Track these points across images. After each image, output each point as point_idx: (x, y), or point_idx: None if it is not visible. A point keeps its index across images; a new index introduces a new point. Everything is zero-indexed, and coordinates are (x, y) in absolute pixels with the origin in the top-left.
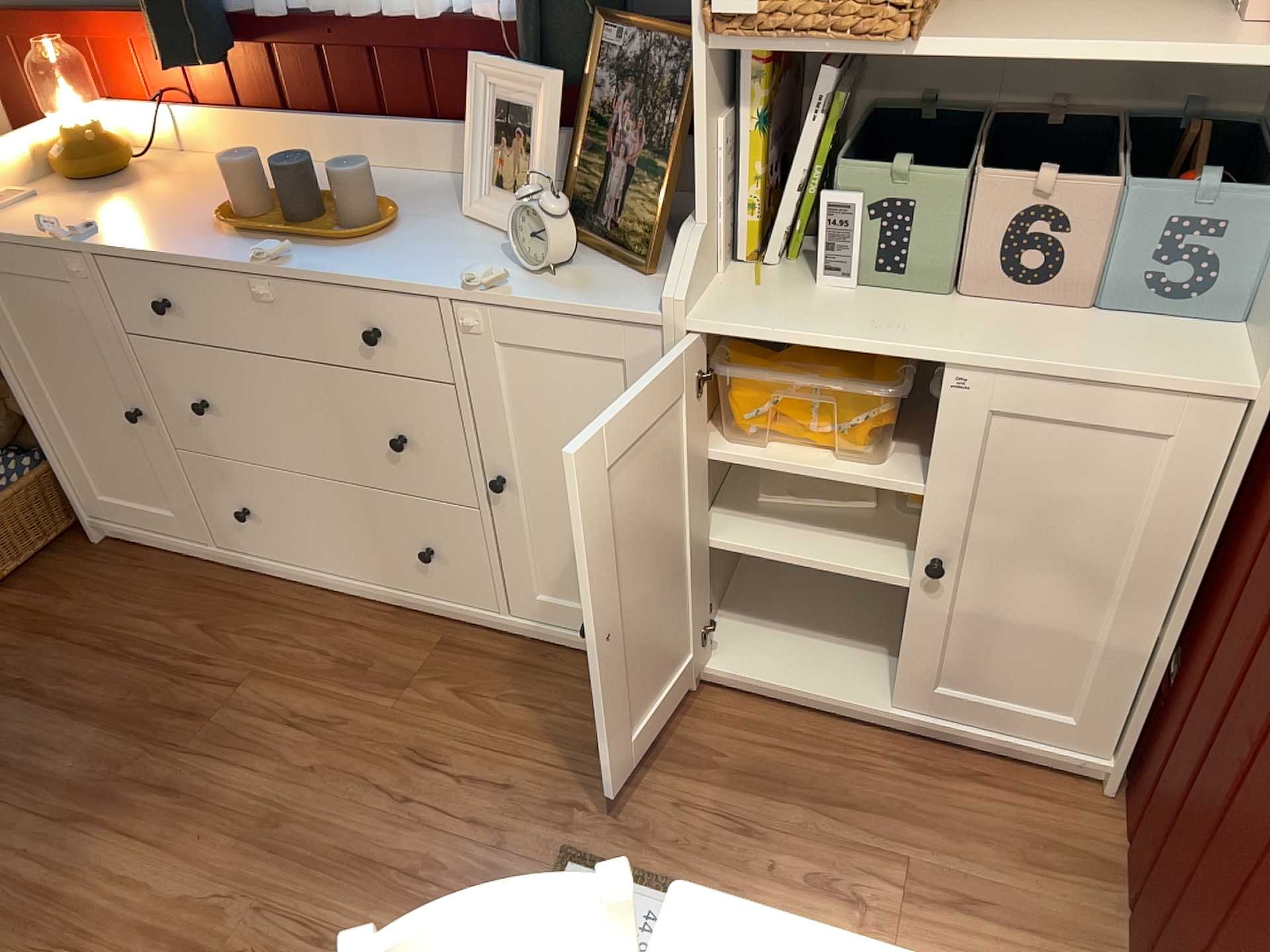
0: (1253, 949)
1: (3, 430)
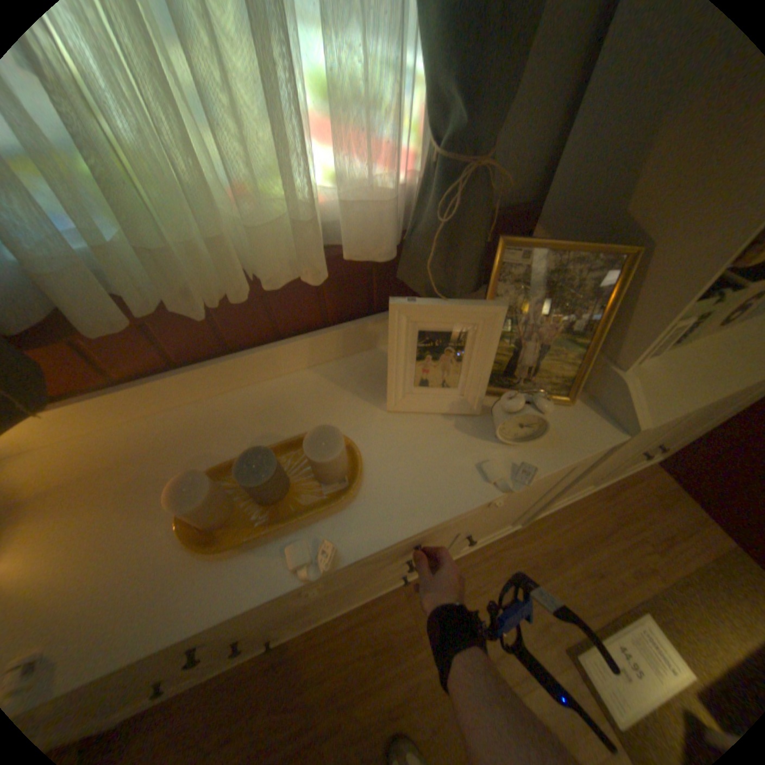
0: None
1: None
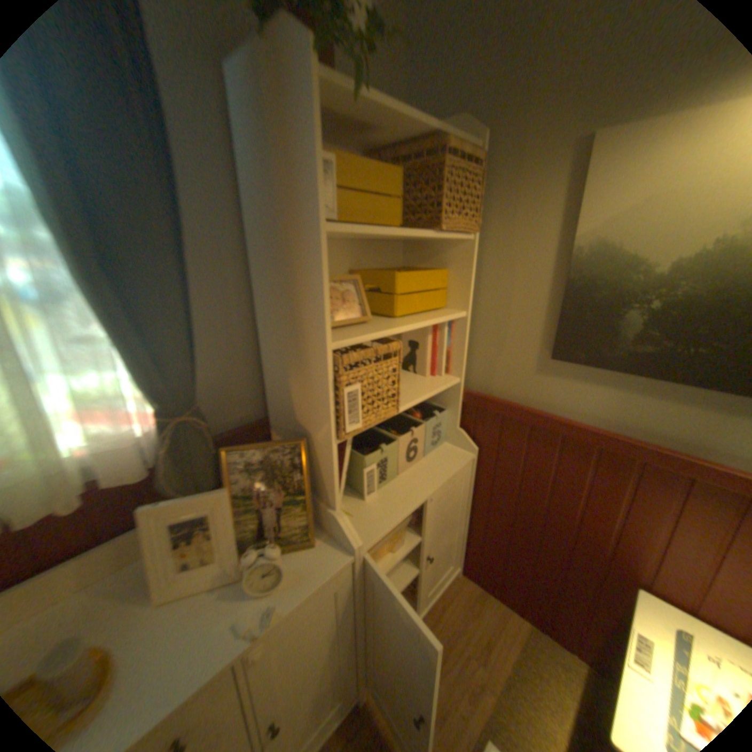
0: (595, 573)
1: None
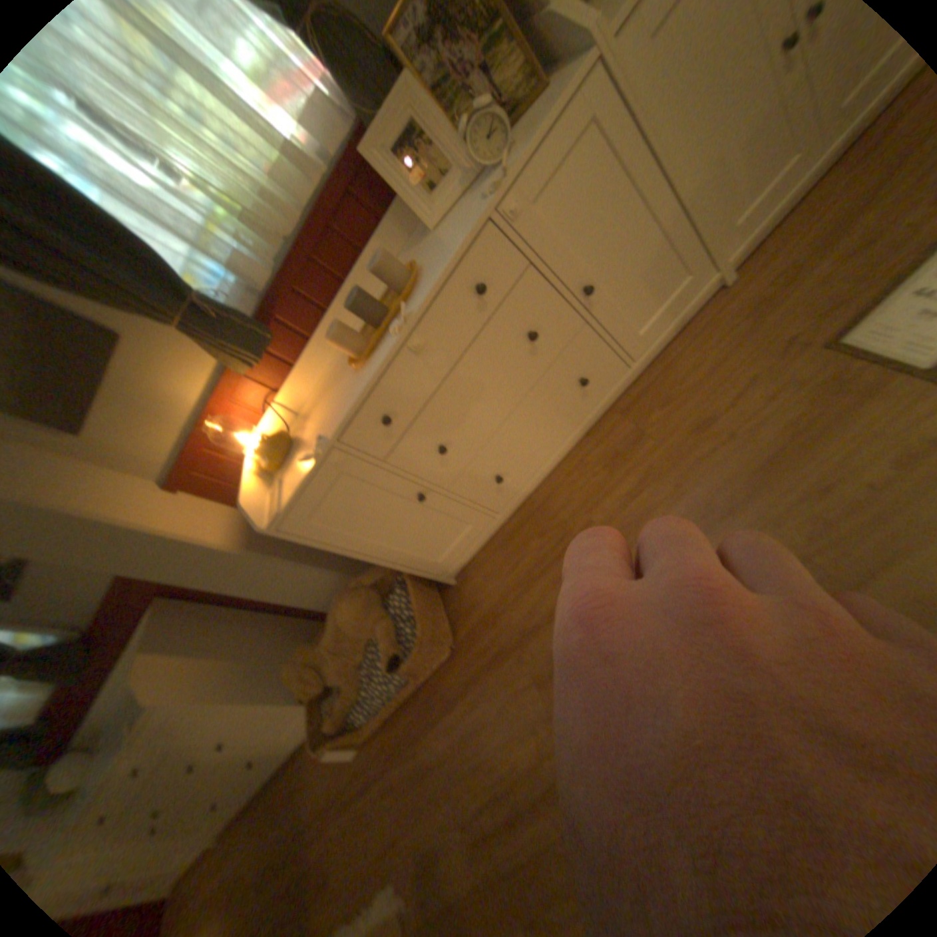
0: None
1: (367, 595)
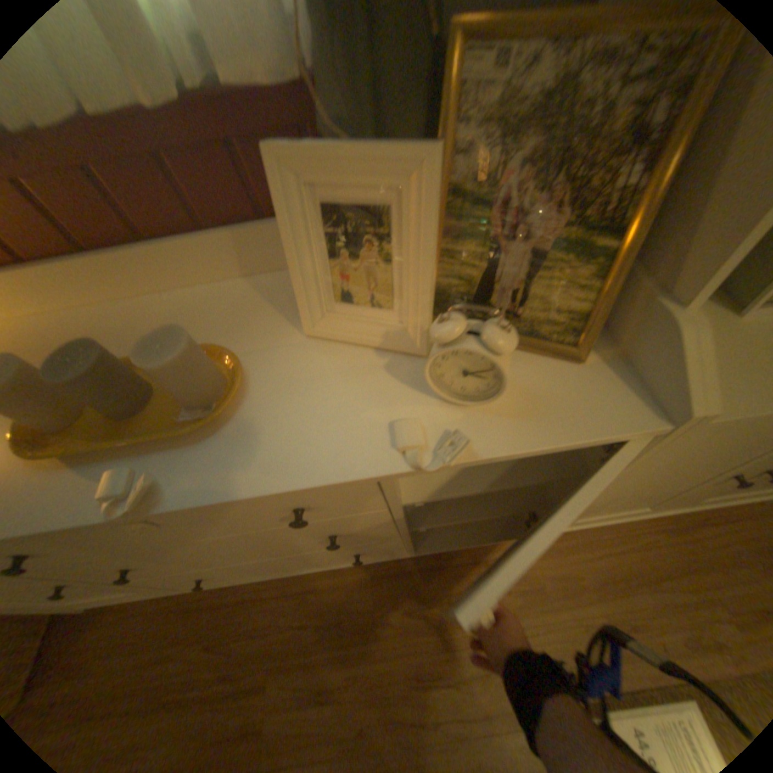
0: None
1: None
